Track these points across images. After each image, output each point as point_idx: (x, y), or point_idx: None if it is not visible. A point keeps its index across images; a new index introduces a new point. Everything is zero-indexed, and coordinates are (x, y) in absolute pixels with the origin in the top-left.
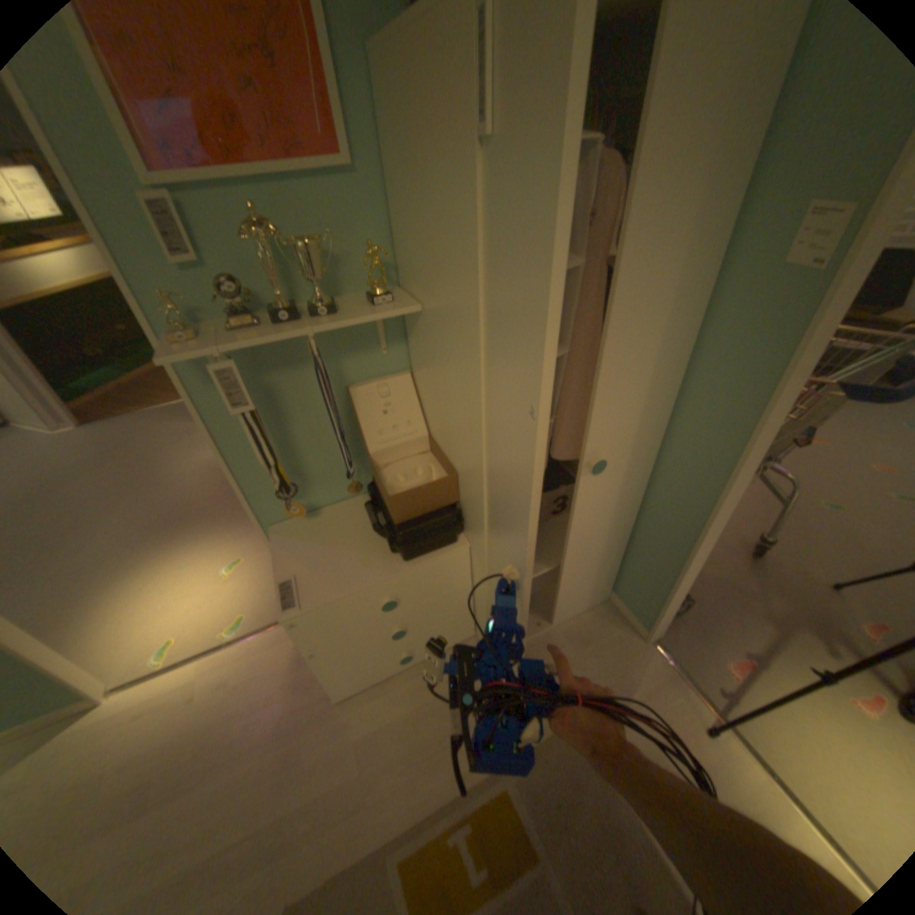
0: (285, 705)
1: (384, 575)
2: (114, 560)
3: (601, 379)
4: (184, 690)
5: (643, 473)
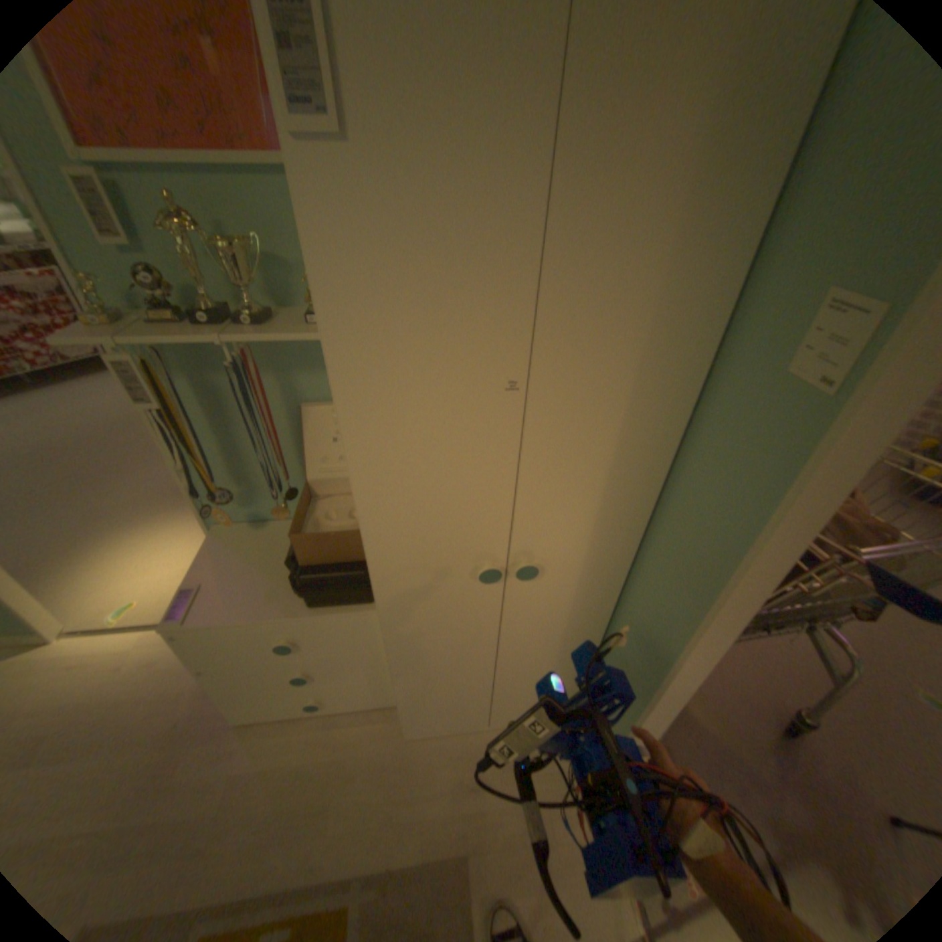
0: (190, 709)
1: (281, 616)
2: (131, 512)
3: (522, 469)
4: (118, 658)
5: (608, 593)
